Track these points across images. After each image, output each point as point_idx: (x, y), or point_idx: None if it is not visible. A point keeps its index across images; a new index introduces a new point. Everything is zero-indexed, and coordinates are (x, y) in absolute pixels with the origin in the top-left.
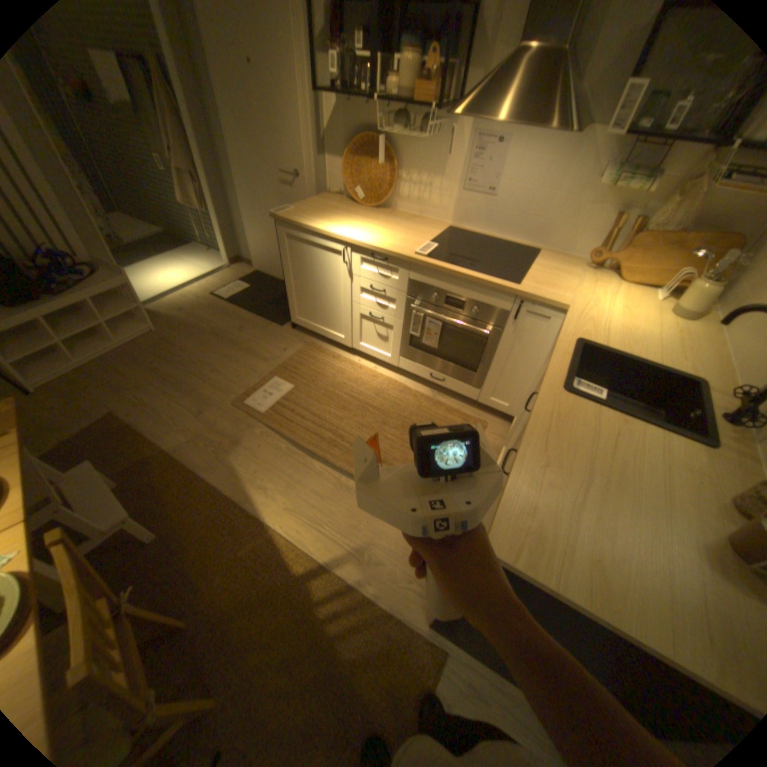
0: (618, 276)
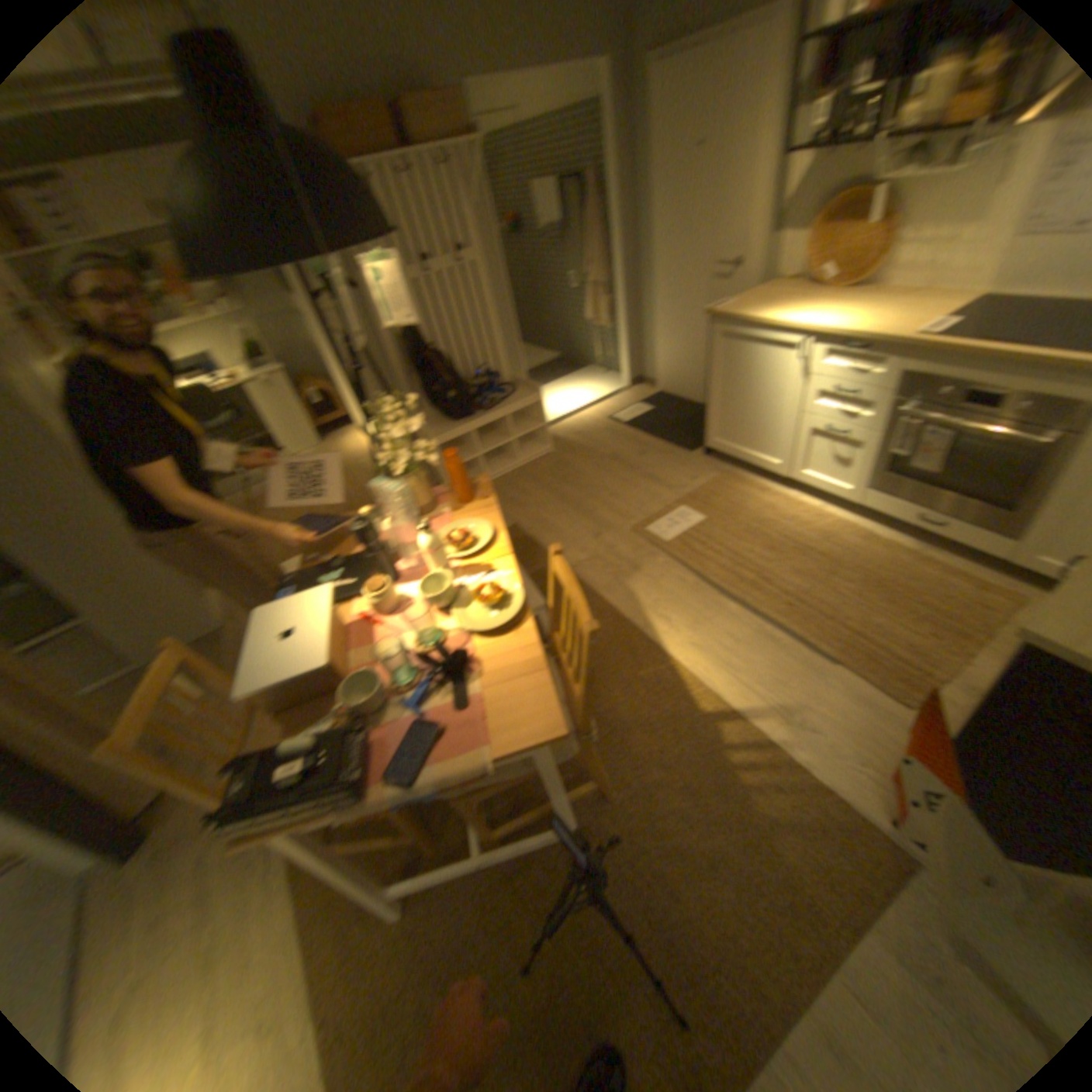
0: None
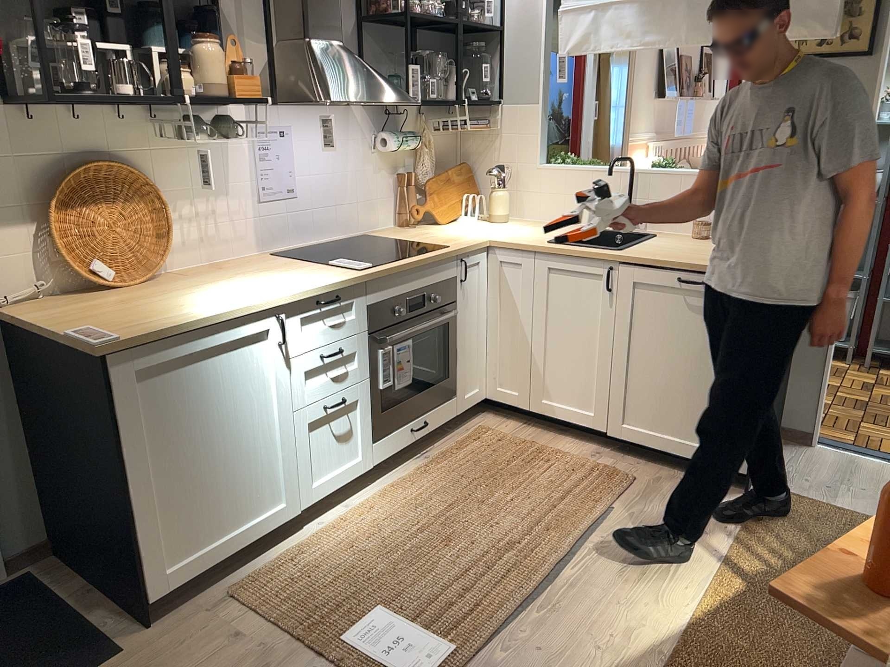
0: (430, 224)
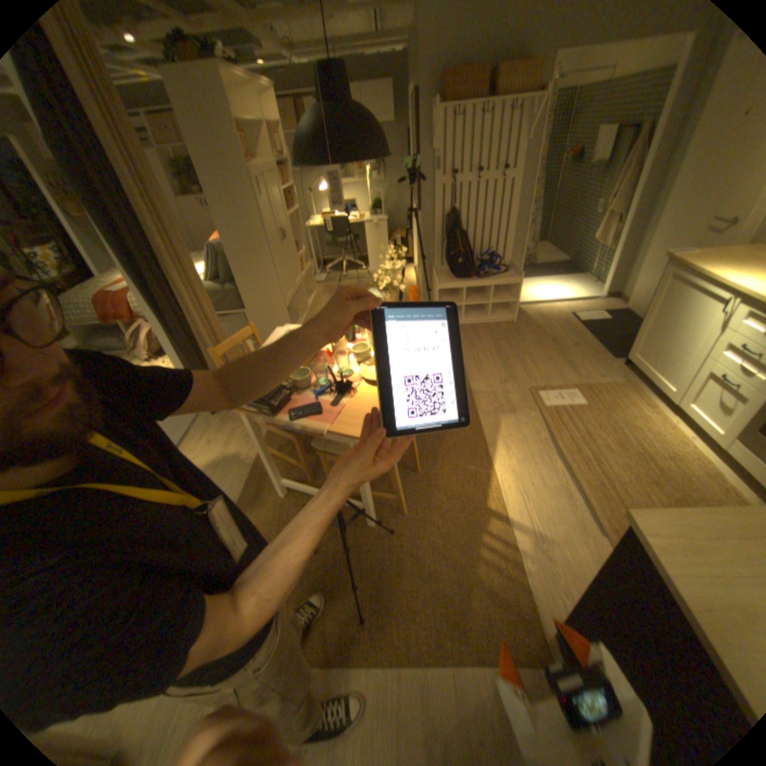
0: None
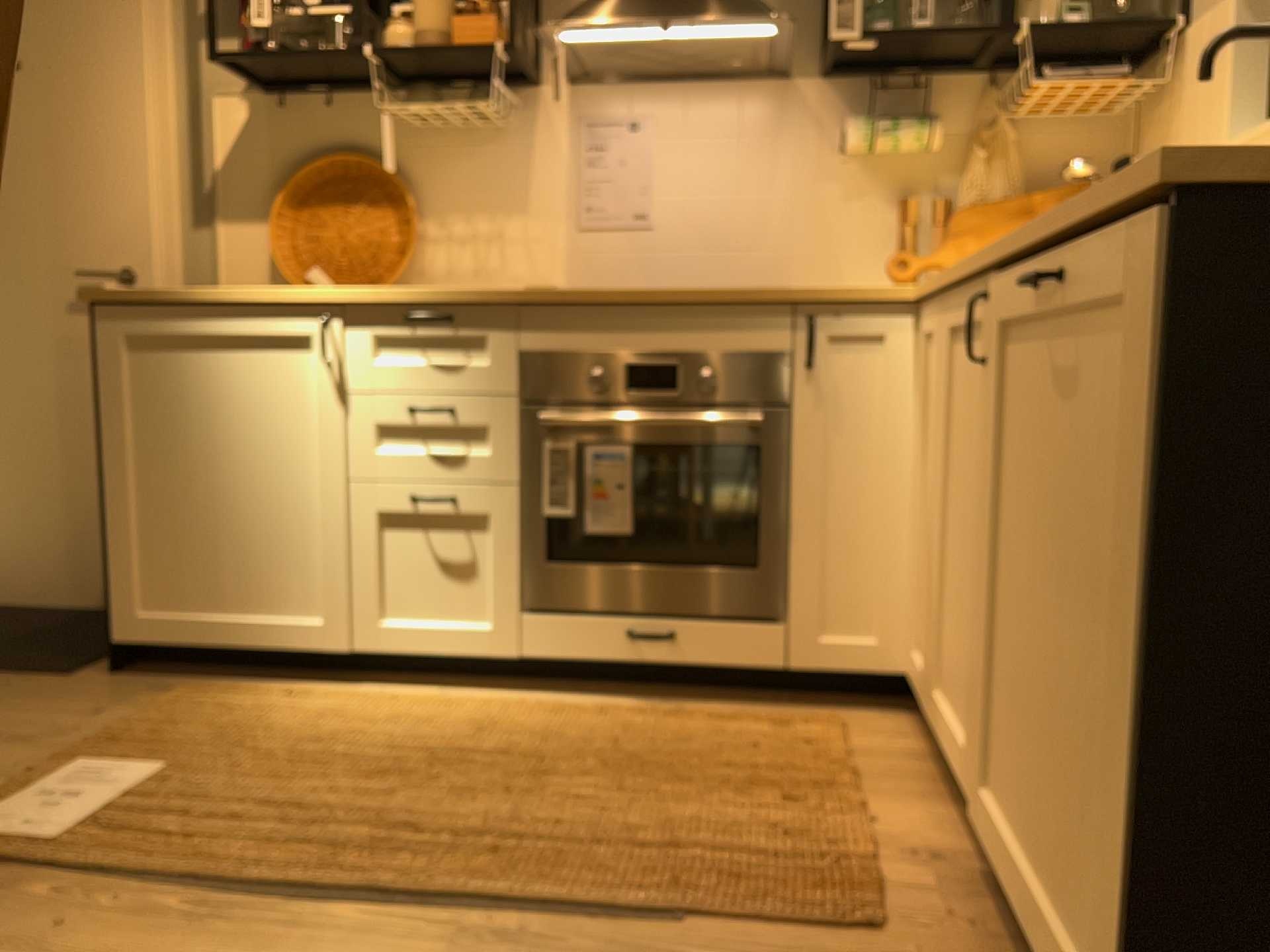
0: None
